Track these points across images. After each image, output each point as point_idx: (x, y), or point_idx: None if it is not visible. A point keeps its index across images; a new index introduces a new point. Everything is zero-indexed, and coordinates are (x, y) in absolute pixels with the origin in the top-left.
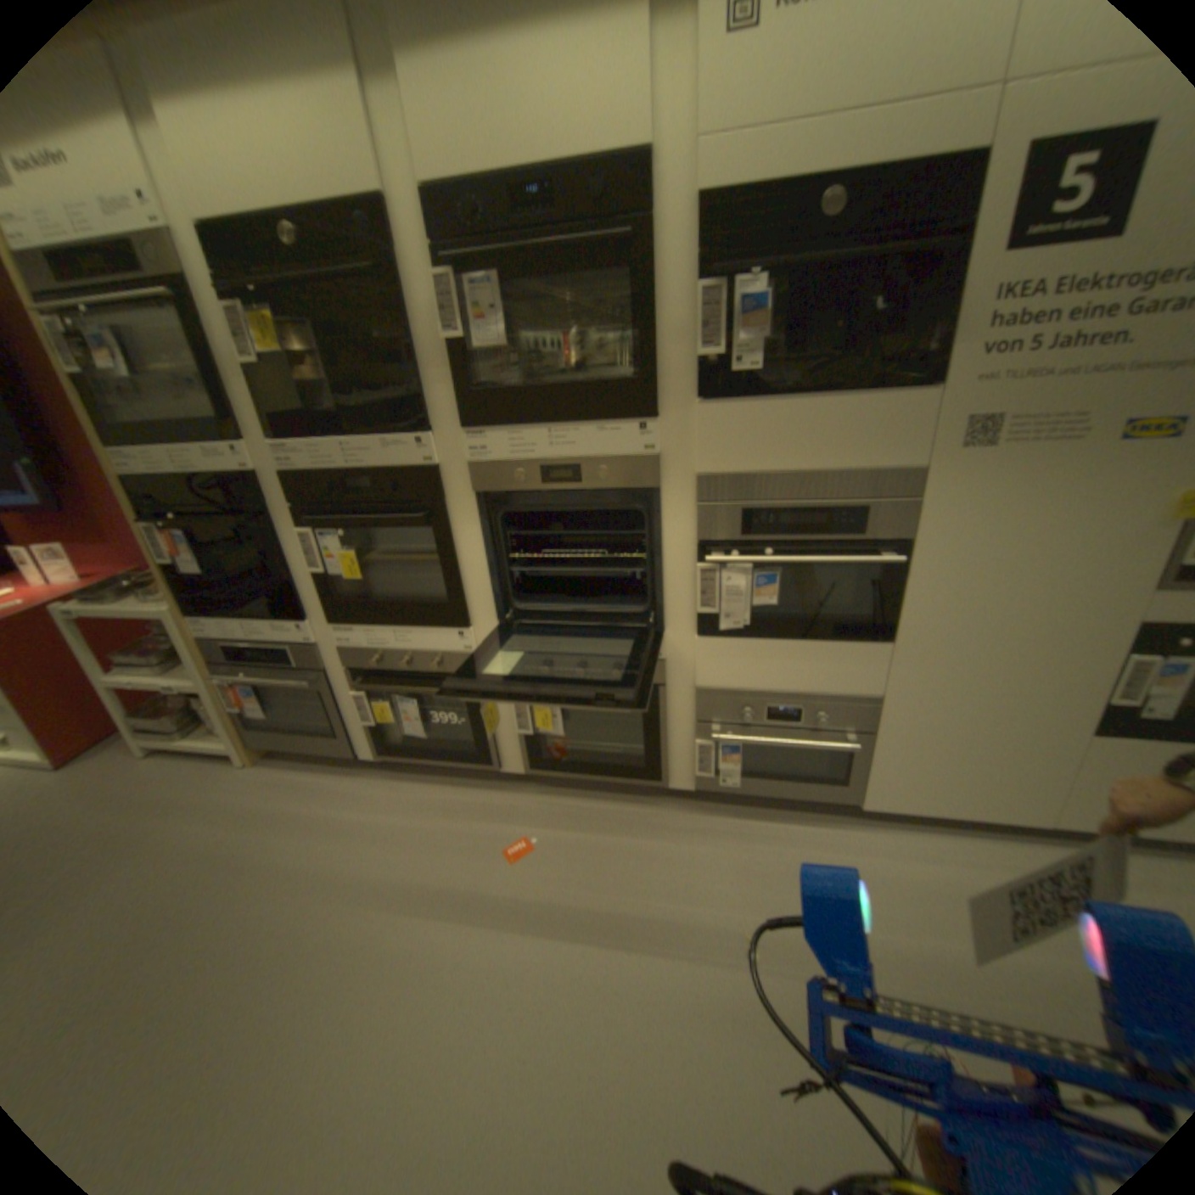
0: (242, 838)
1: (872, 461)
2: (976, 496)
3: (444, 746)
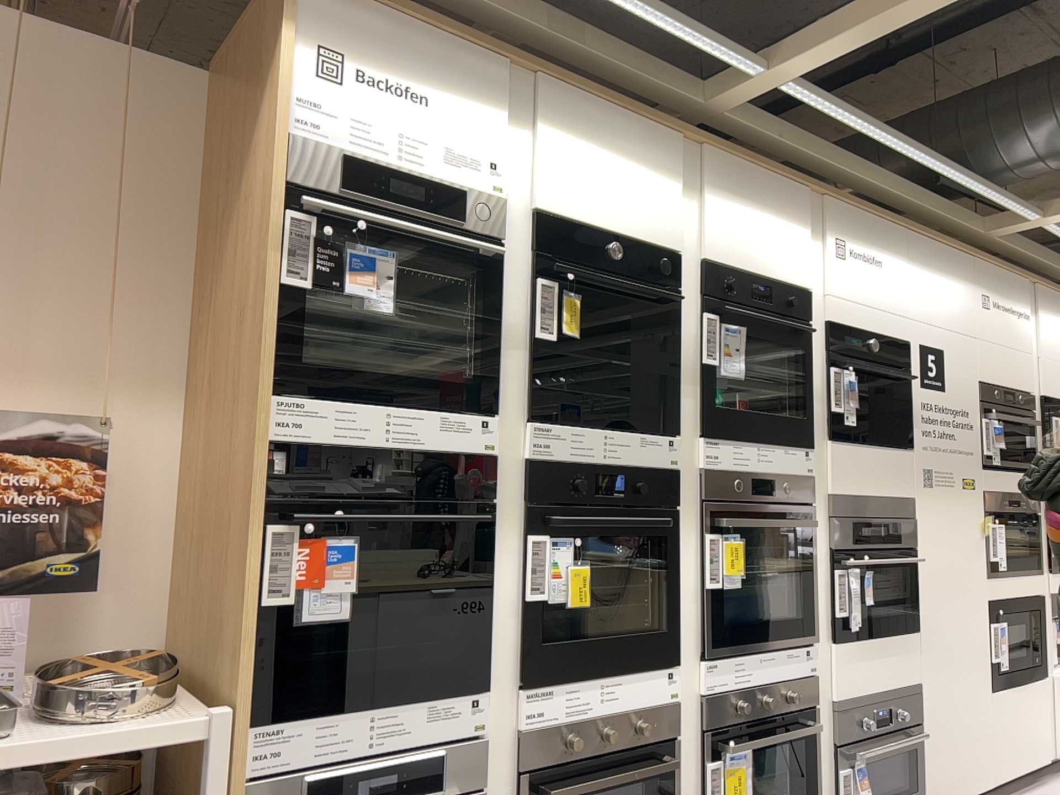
0: None
1: (896, 491)
2: (930, 517)
3: None
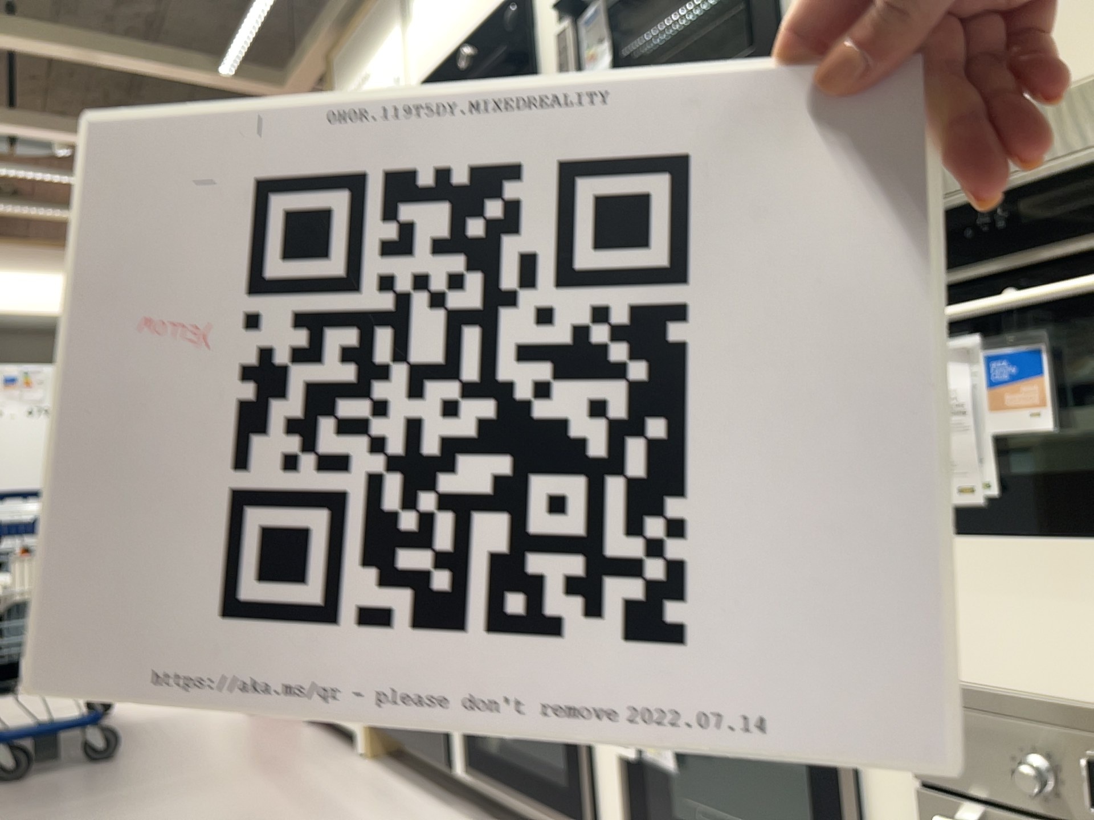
0: (291, 815)
1: None
2: None
3: (549, 777)
